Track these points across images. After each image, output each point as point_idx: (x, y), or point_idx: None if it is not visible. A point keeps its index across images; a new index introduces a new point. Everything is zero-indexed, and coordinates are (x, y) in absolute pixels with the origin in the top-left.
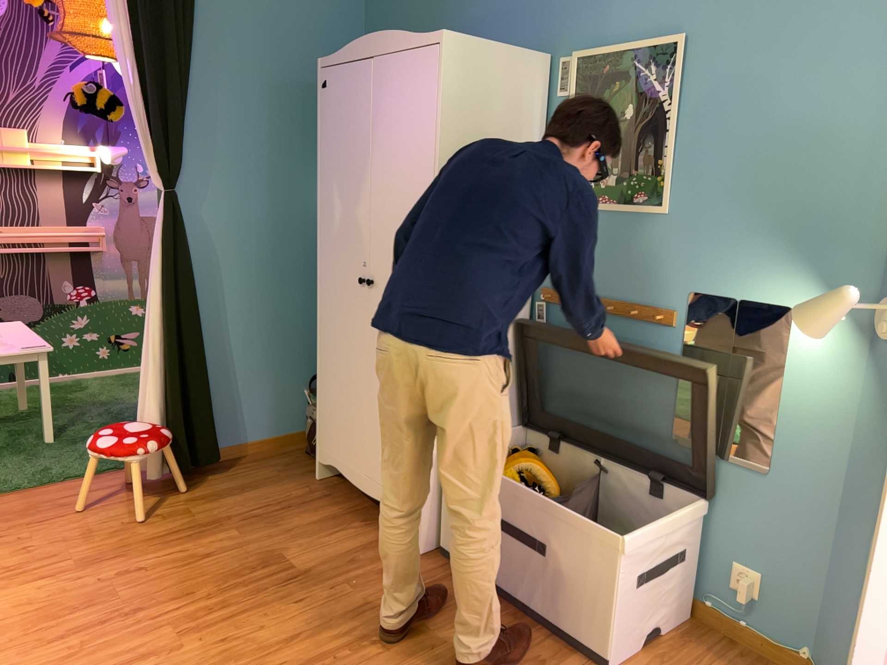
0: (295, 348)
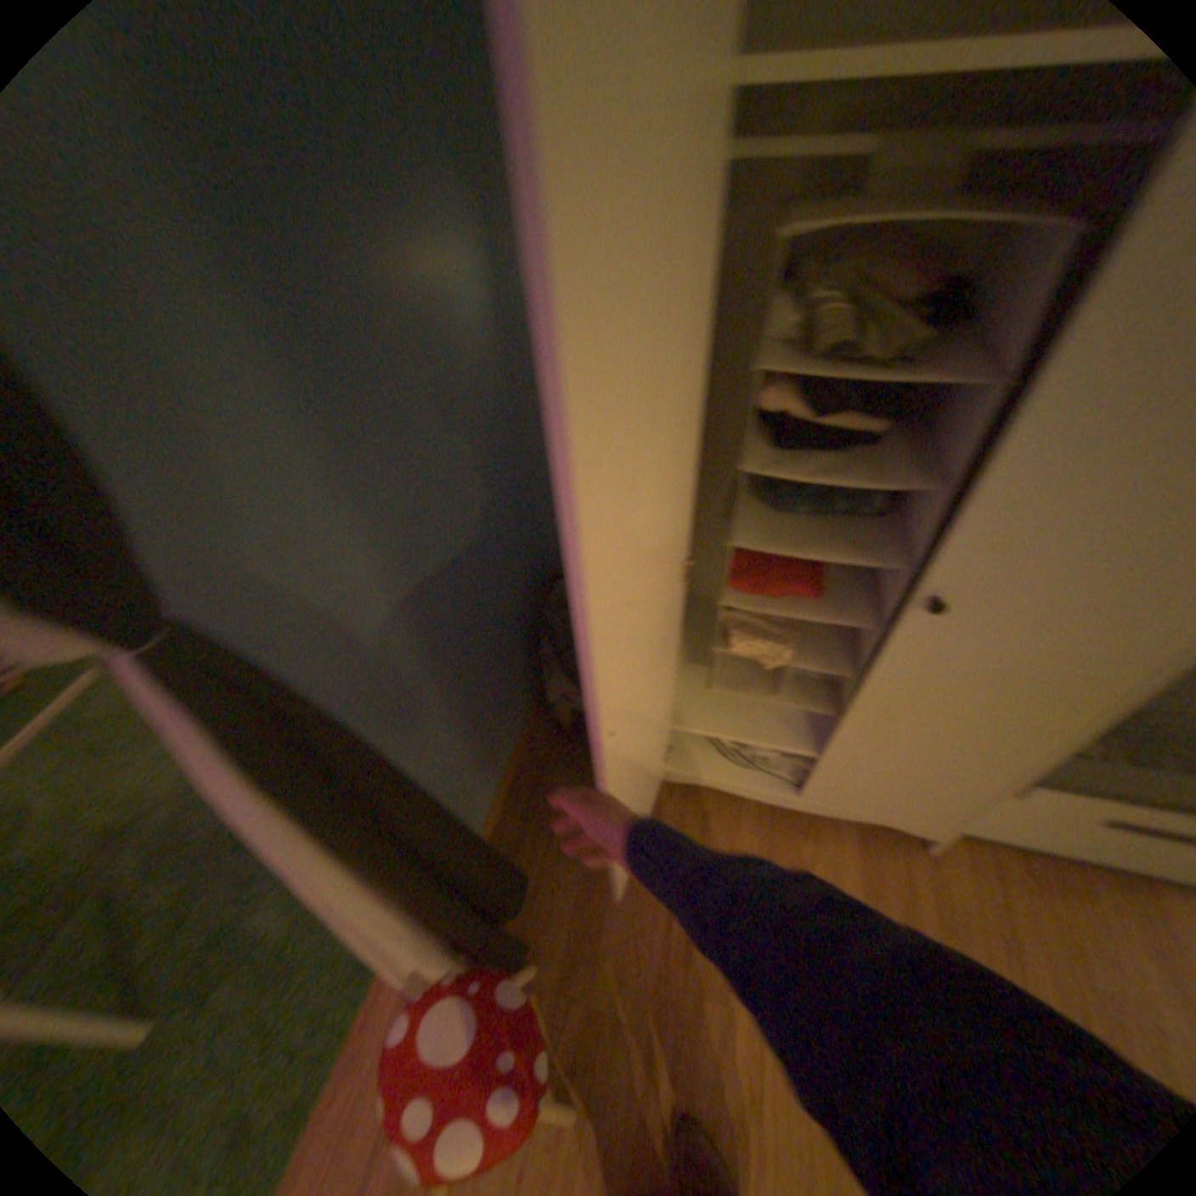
0: (498, 628)
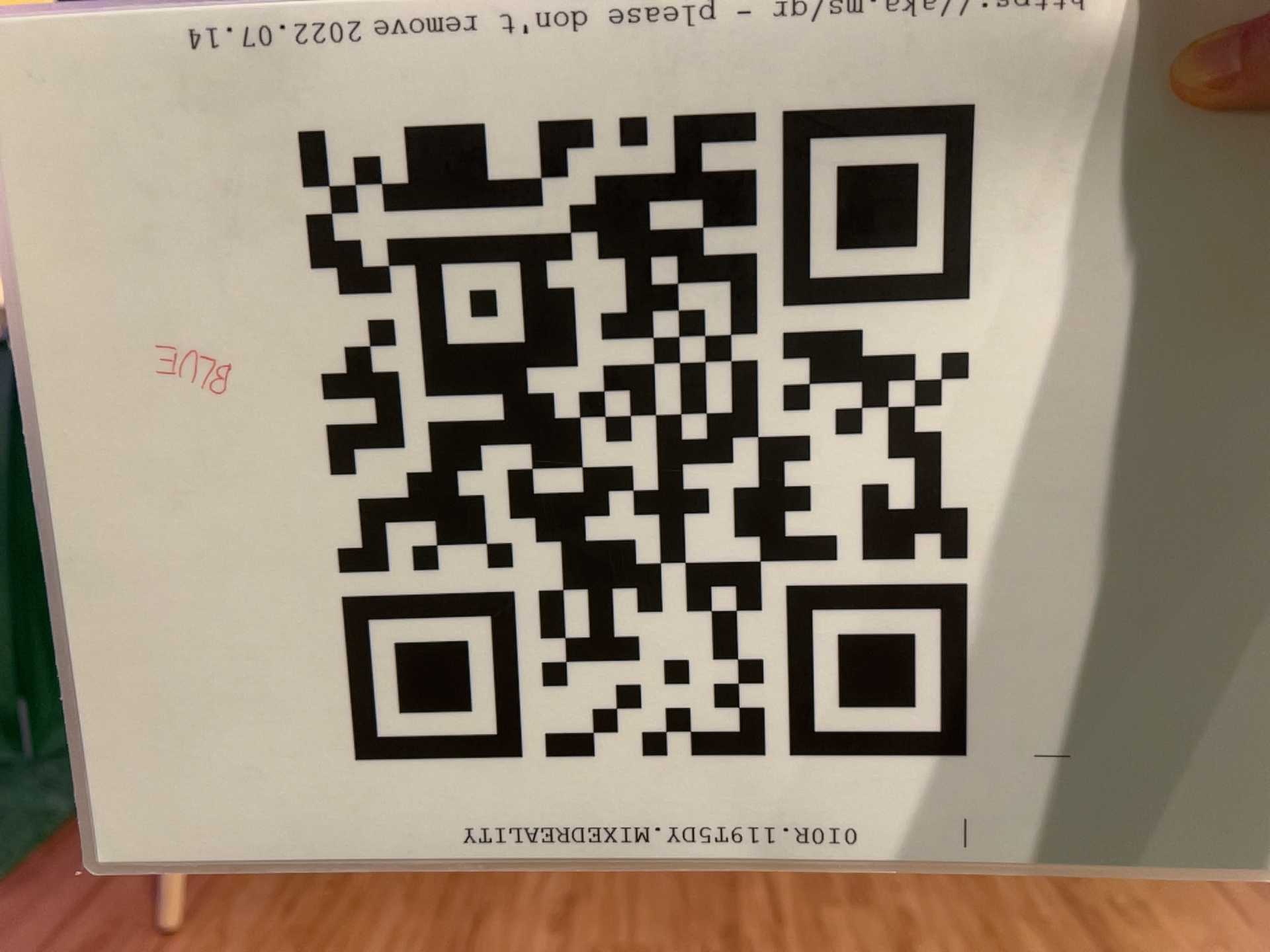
0: None
